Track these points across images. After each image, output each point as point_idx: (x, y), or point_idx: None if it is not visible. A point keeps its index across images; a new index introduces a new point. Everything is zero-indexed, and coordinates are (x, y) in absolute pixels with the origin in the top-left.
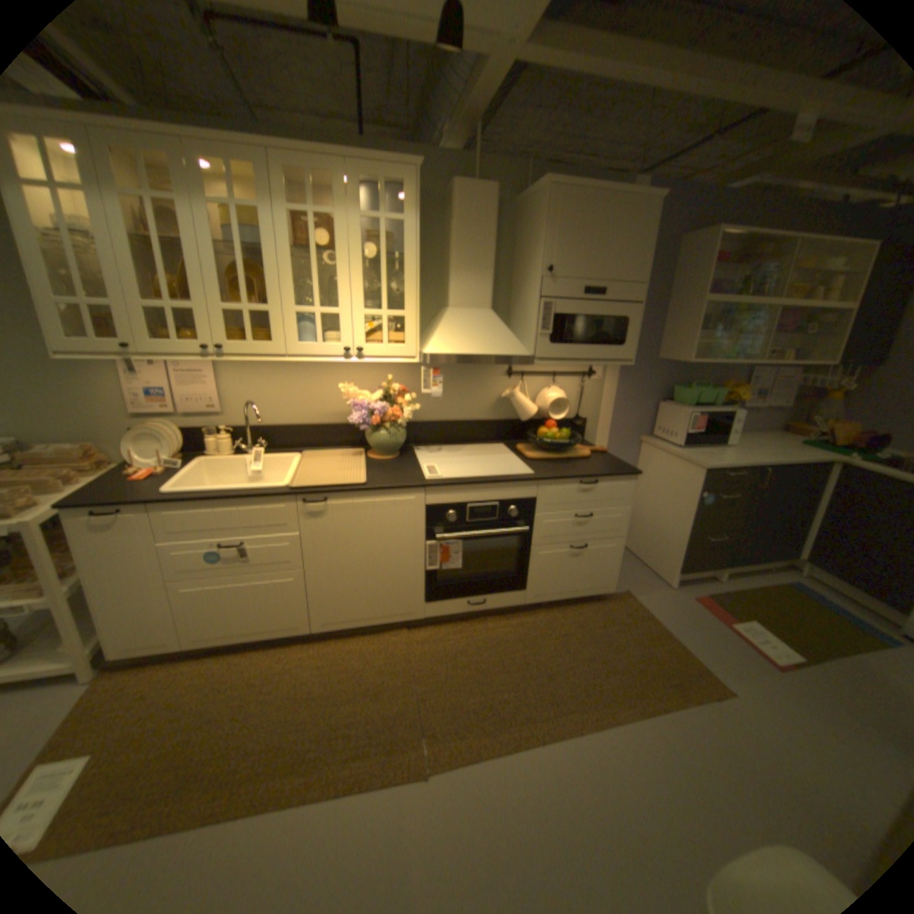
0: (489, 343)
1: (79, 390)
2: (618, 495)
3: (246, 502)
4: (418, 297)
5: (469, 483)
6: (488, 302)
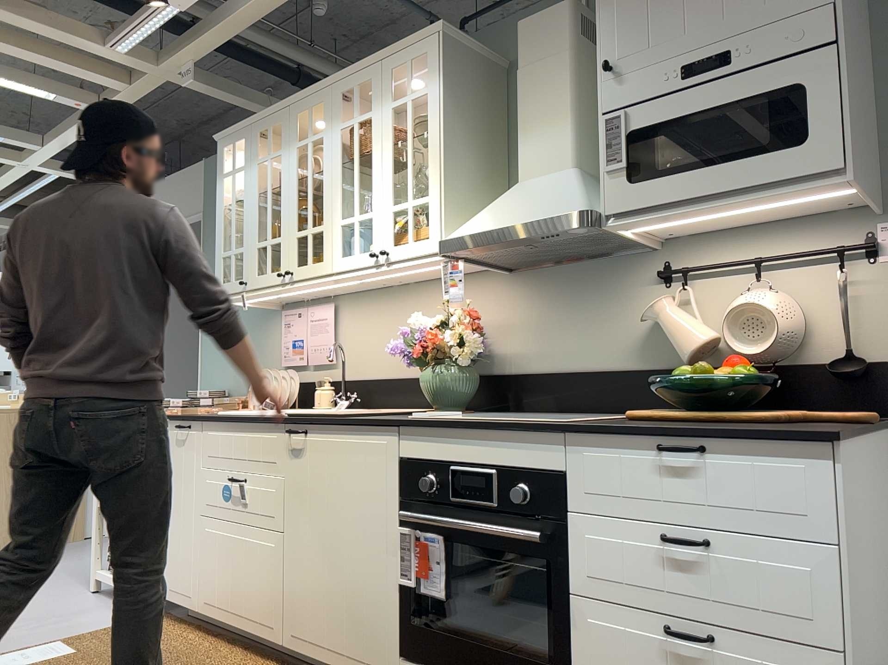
0: (530, 209)
1: (262, 347)
2: (779, 499)
3: (252, 428)
4: (441, 173)
5: (445, 424)
6: (566, 159)
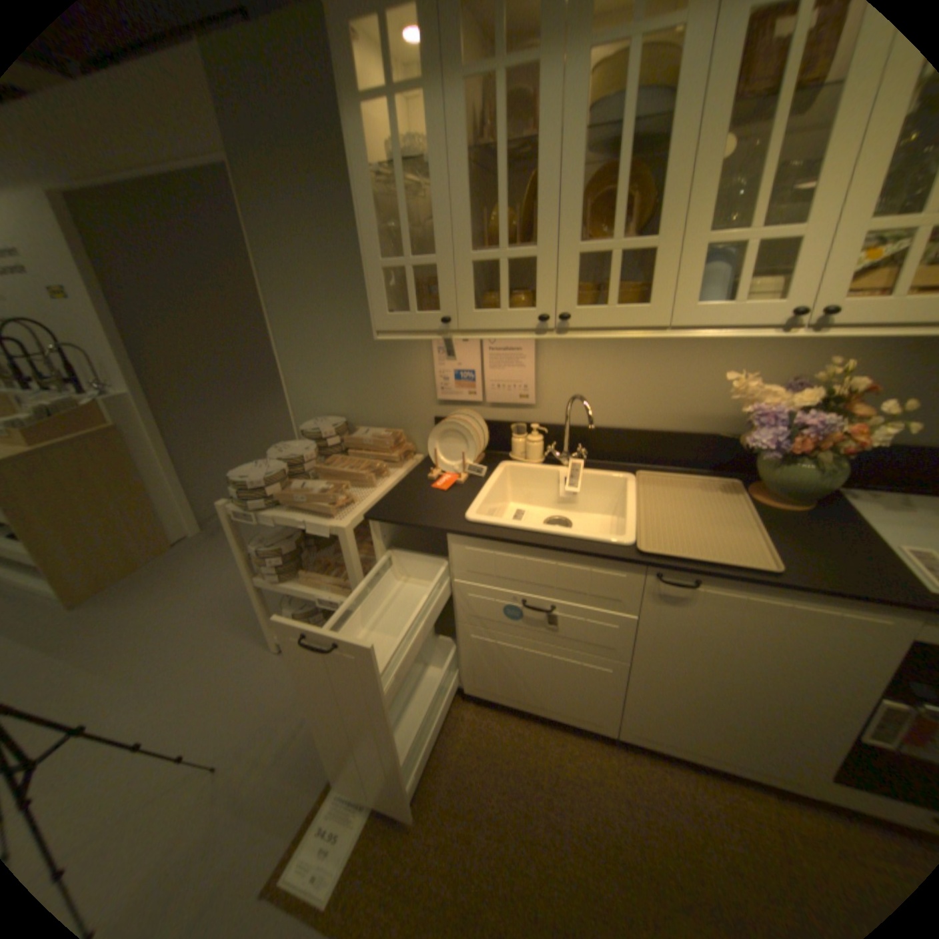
0: None
1: (395, 372)
2: None
3: (570, 559)
4: None
5: None
6: None
